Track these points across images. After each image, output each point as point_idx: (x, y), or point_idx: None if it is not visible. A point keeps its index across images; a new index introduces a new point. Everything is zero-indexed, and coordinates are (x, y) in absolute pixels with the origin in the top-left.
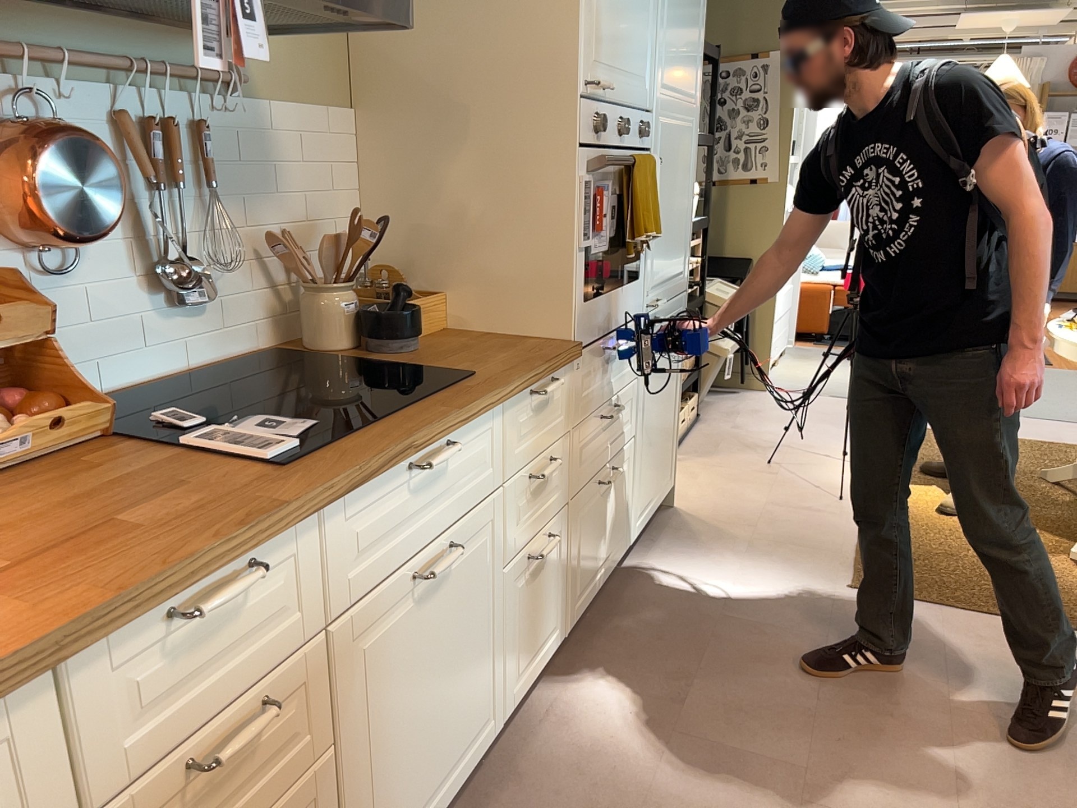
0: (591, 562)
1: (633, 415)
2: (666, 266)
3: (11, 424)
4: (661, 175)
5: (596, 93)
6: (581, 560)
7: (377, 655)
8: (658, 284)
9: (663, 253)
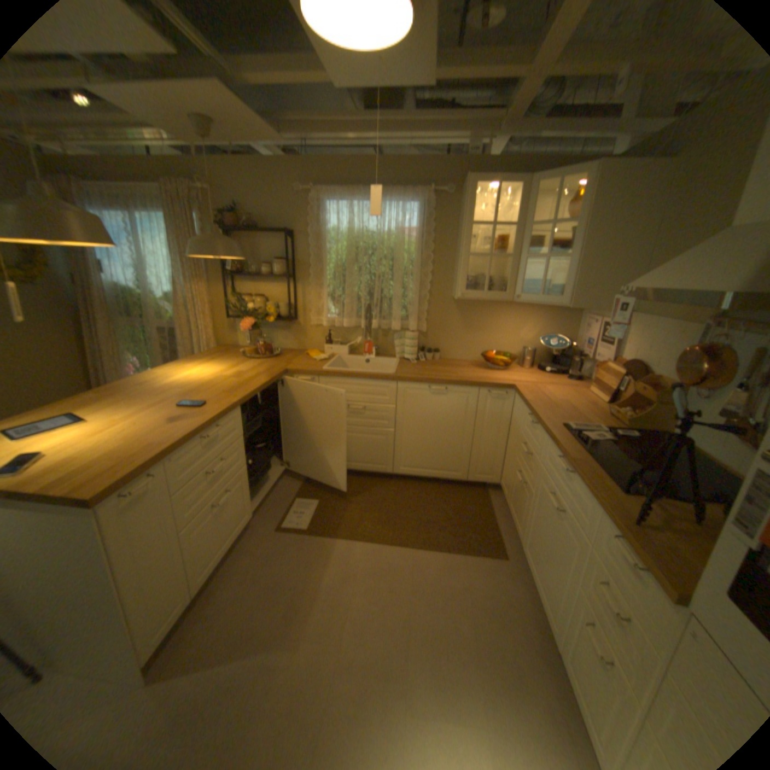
0: None
1: None
2: None
3: (627, 412)
4: None
5: None
6: None
7: (544, 495)
8: None
9: None
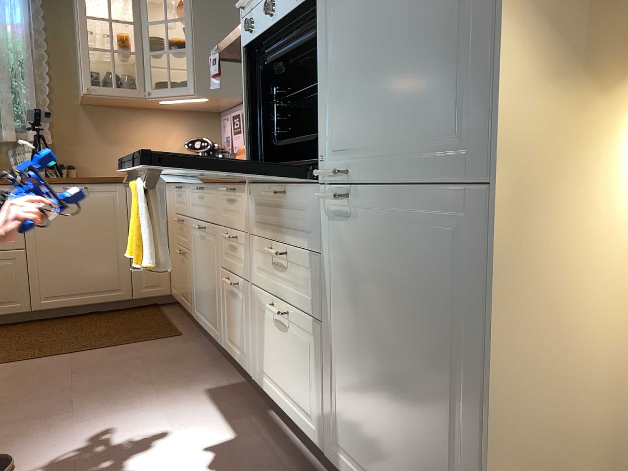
0: (272, 369)
1: (319, 298)
2: (383, 124)
3: None
4: (344, 1)
5: (251, 2)
6: (262, 348)
7: (194, 240)
8: (357, 151)
9: (367, 104)
